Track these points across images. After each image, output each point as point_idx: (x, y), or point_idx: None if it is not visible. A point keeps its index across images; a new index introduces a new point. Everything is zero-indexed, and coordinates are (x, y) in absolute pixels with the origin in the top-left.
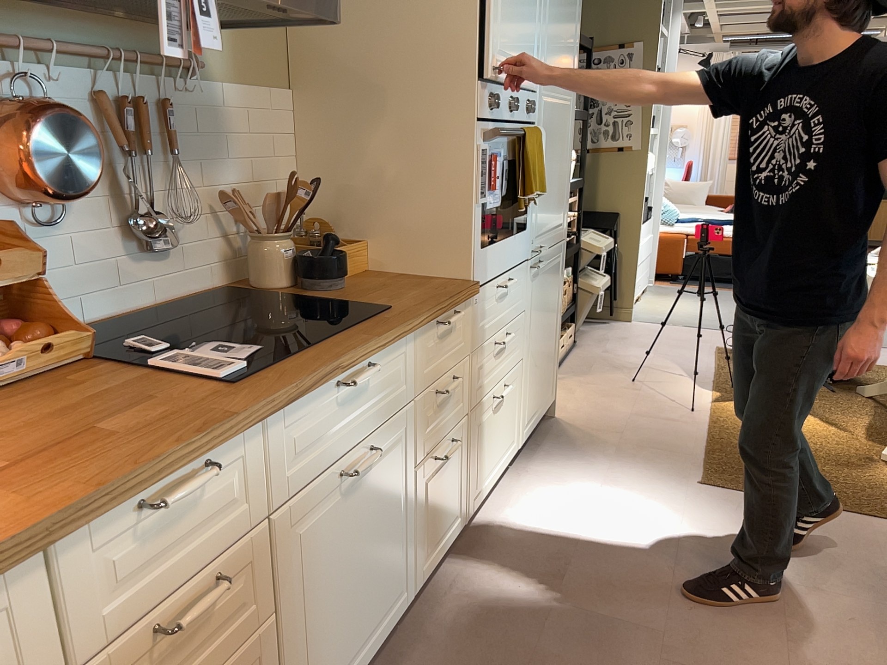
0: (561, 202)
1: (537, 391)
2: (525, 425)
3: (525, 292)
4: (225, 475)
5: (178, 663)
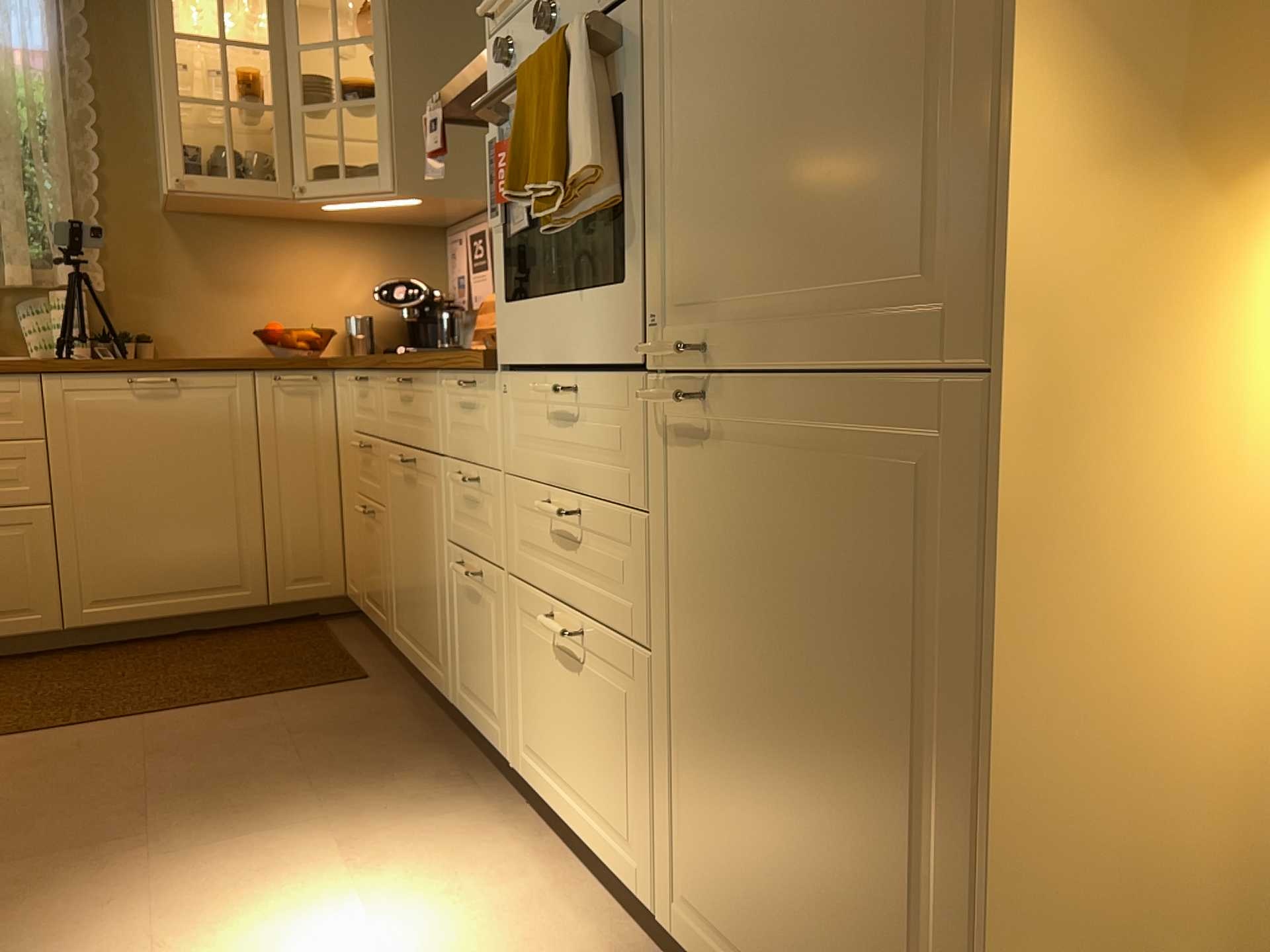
0: (894, 174)
1: (748, 890)
2: (687, 905)
3: (643, 460)
4: (372, 392)
5: (366, 473)
